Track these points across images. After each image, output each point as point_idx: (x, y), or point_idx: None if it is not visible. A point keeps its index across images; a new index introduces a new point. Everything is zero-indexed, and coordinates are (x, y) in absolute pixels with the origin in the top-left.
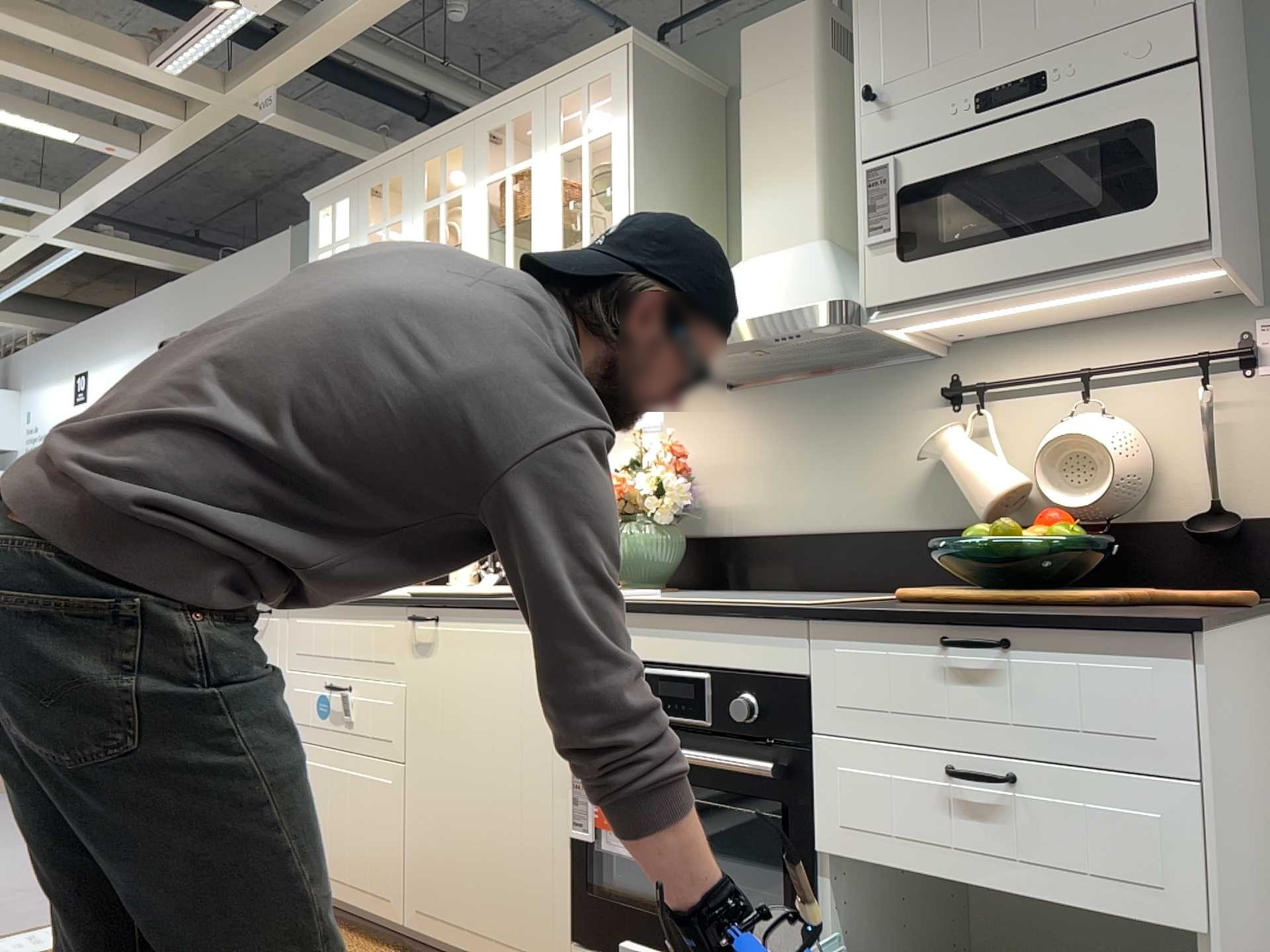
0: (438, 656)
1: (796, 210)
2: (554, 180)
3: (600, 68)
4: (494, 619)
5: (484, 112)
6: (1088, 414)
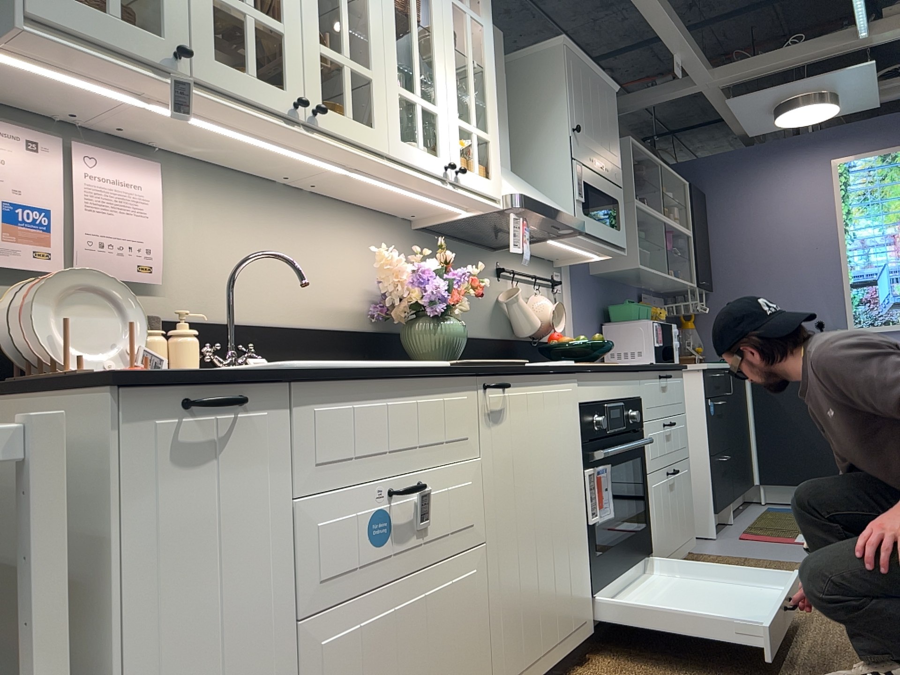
0: (509, 421)
1: (505, 148)
2: (449, 19)
3: None
4: (543, 381)
5: None
6: (539, 295)
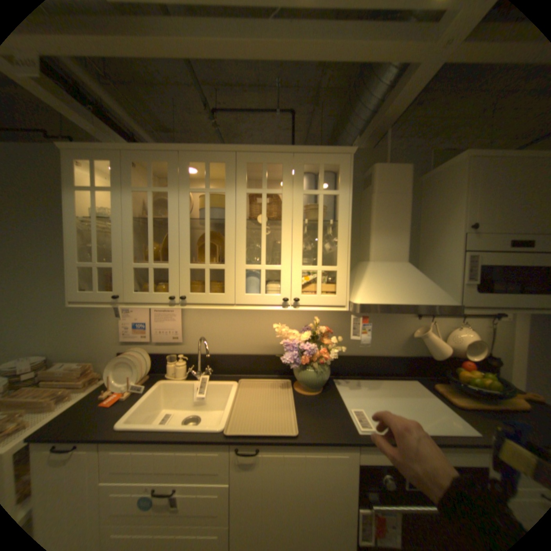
0: (259, 470)
1: (399, 248)
2: (299, 206)
3: (333, 158)
4: (306, 450)
5: (245, 149)
6: (465, 328)
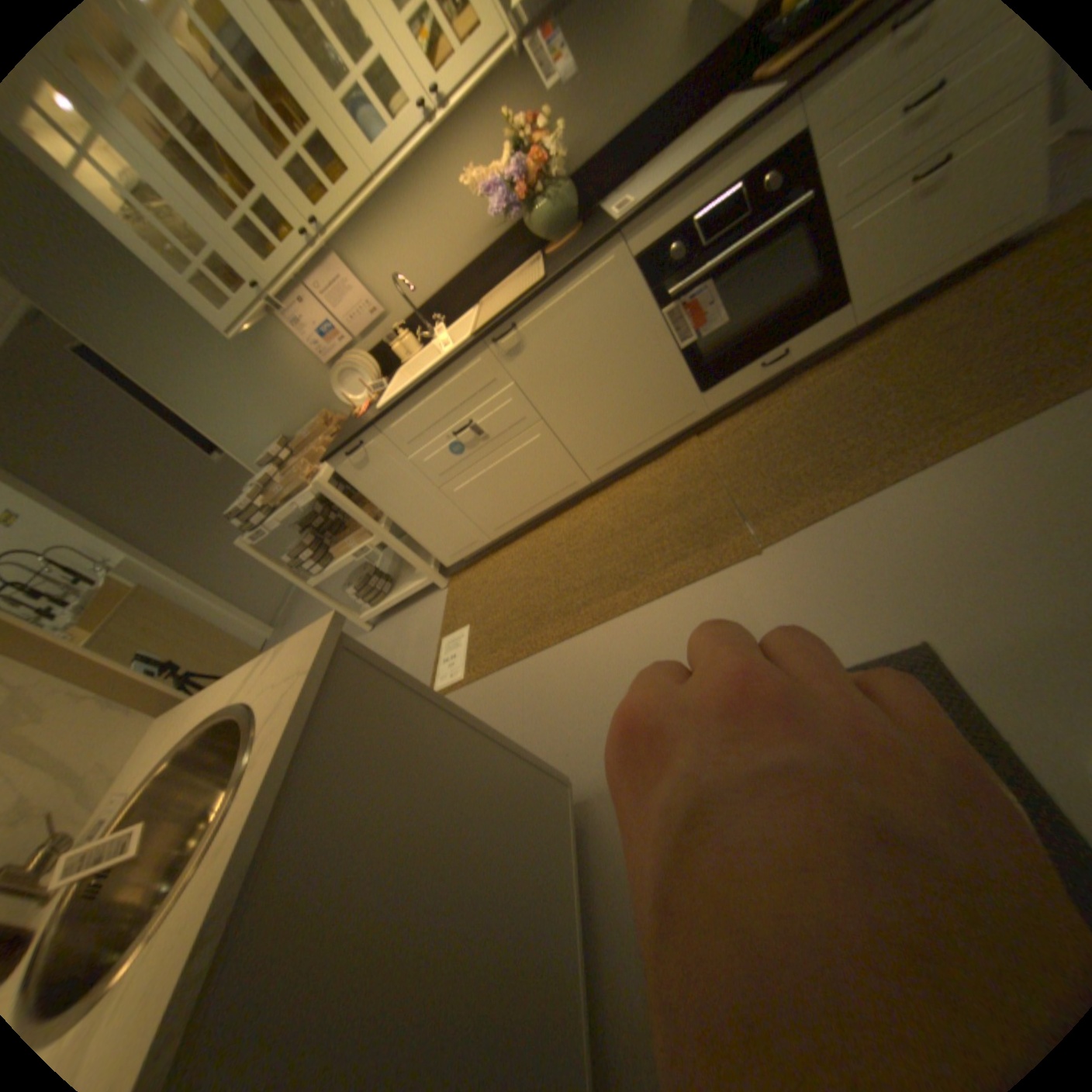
0: (531, 343)
1: None
2: None
3: None
4: (563, 283)
5: None
6: None
